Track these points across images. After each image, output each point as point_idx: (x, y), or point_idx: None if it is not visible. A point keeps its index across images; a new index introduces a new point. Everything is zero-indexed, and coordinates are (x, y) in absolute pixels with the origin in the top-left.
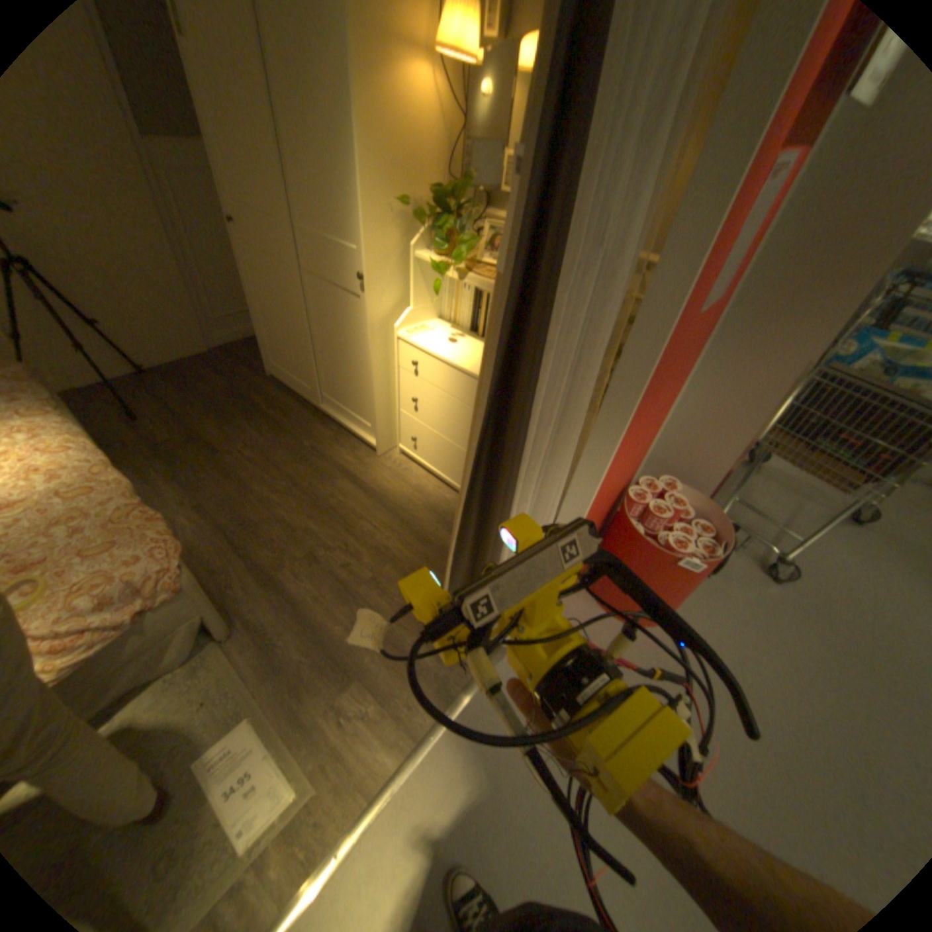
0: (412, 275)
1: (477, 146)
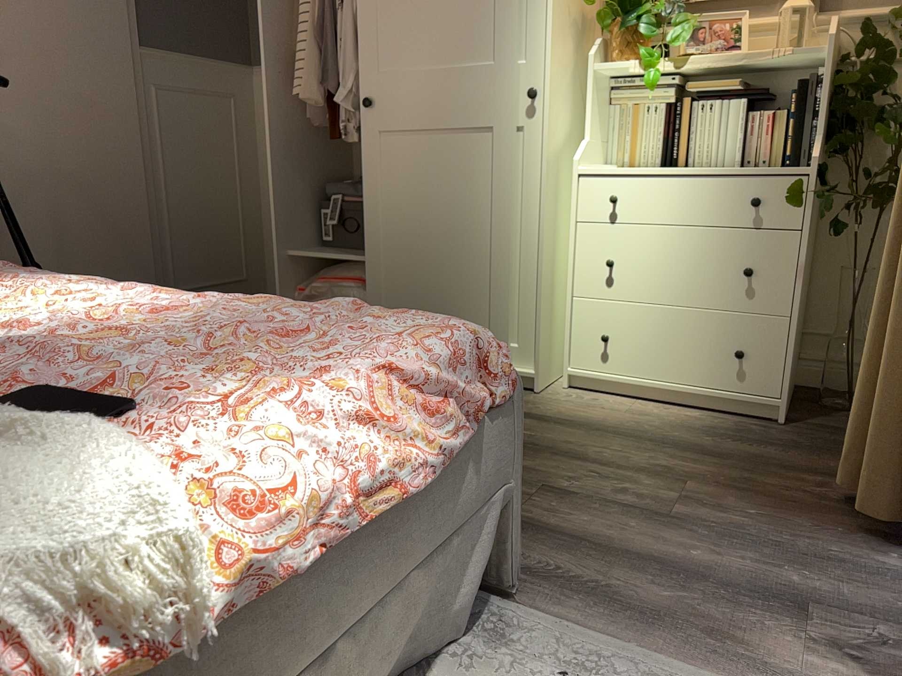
0: (588, 96)
1: None
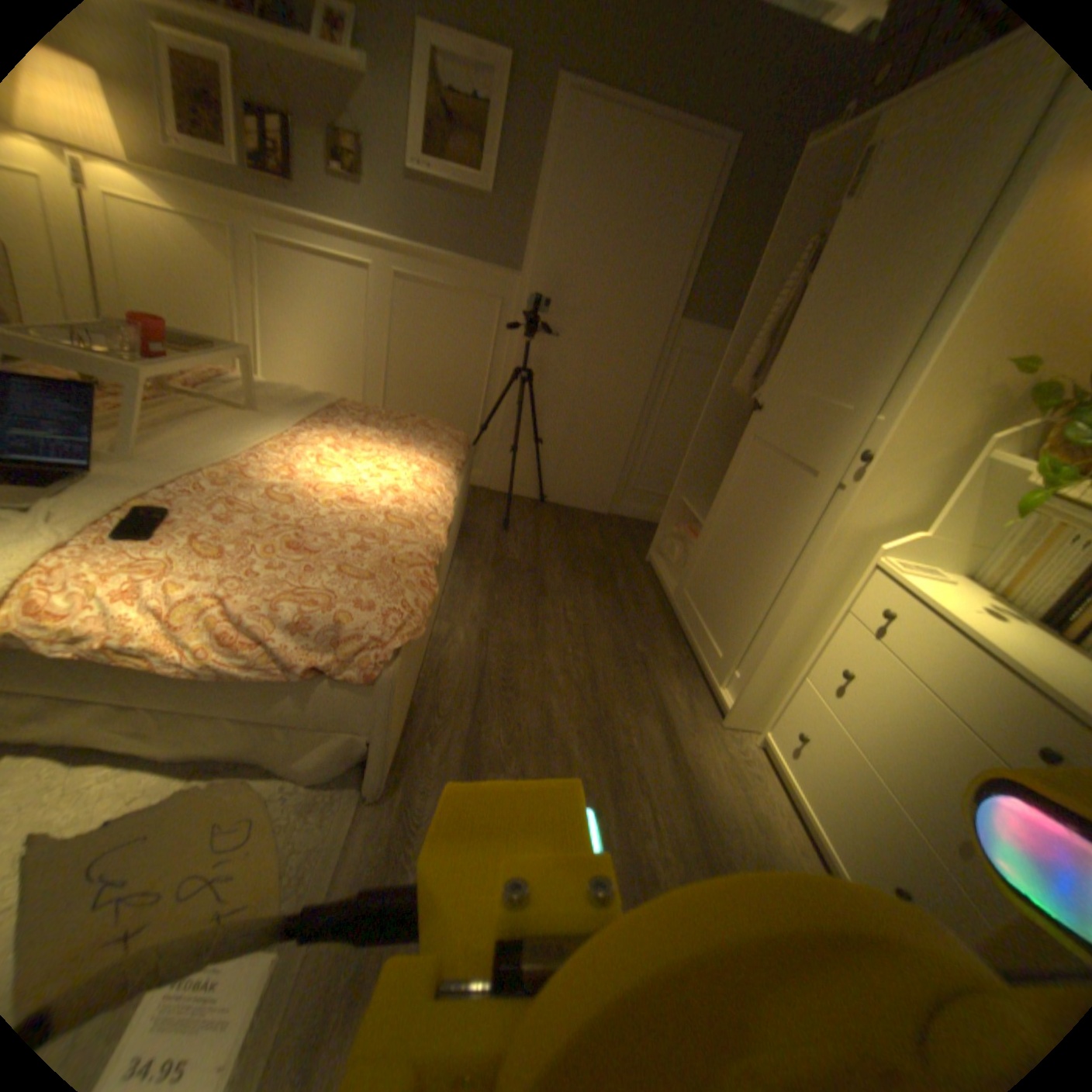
0: (963, 485)
1: None
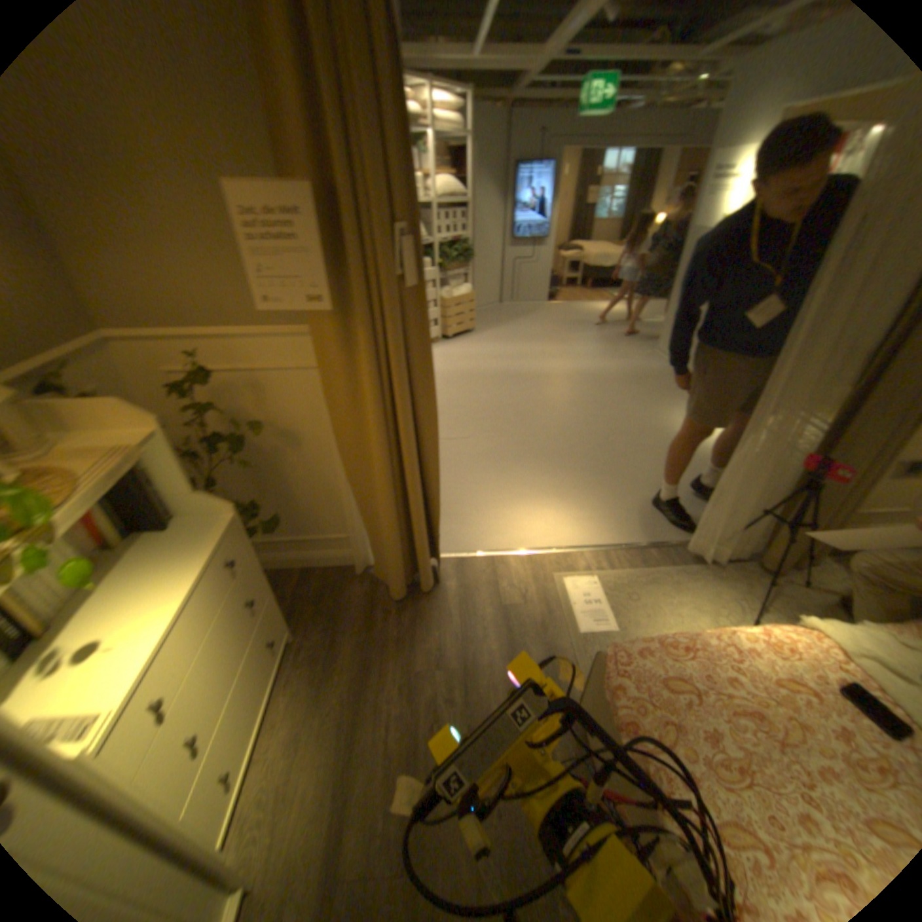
0: None
1: None
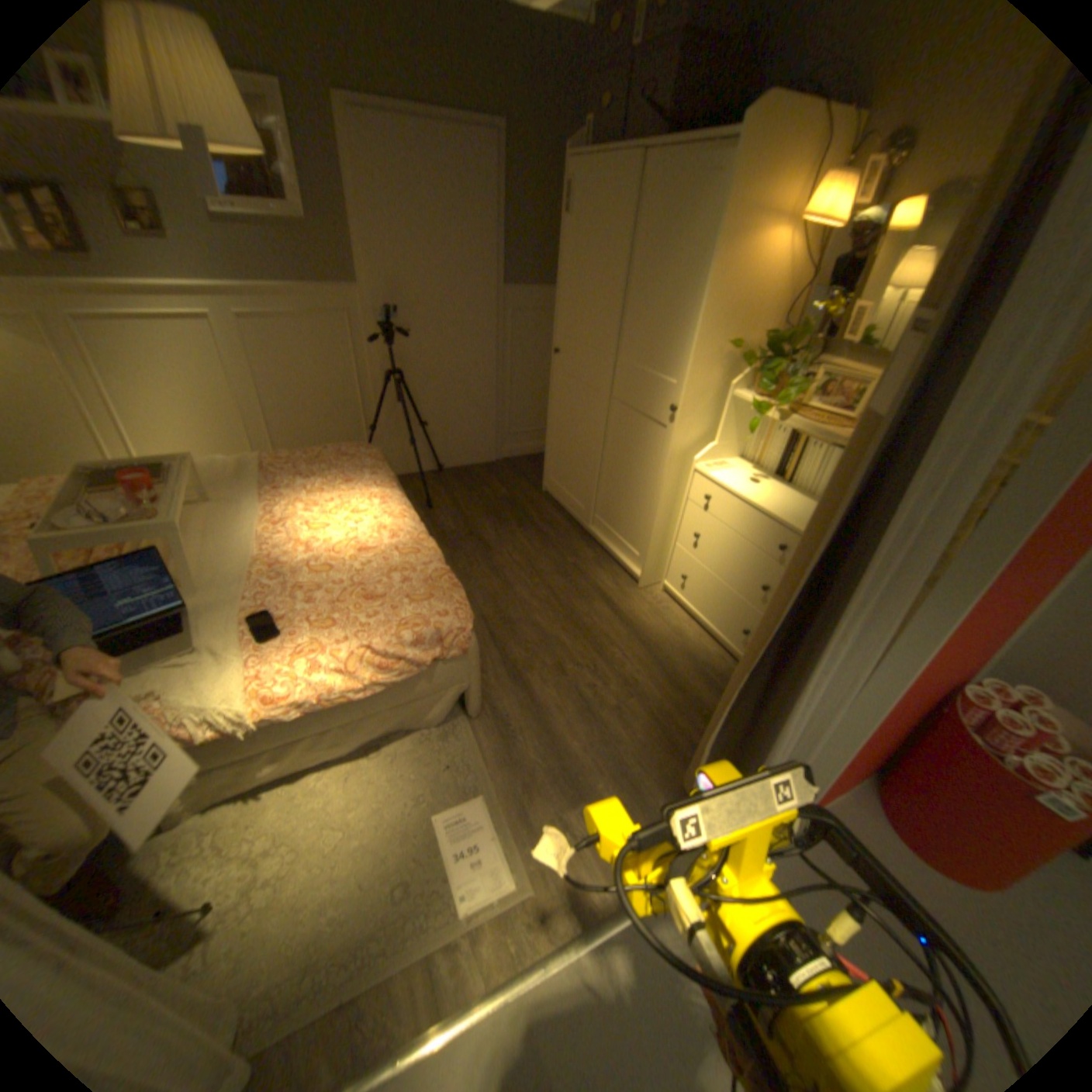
0: (724, 412)
1: (822, 296)
